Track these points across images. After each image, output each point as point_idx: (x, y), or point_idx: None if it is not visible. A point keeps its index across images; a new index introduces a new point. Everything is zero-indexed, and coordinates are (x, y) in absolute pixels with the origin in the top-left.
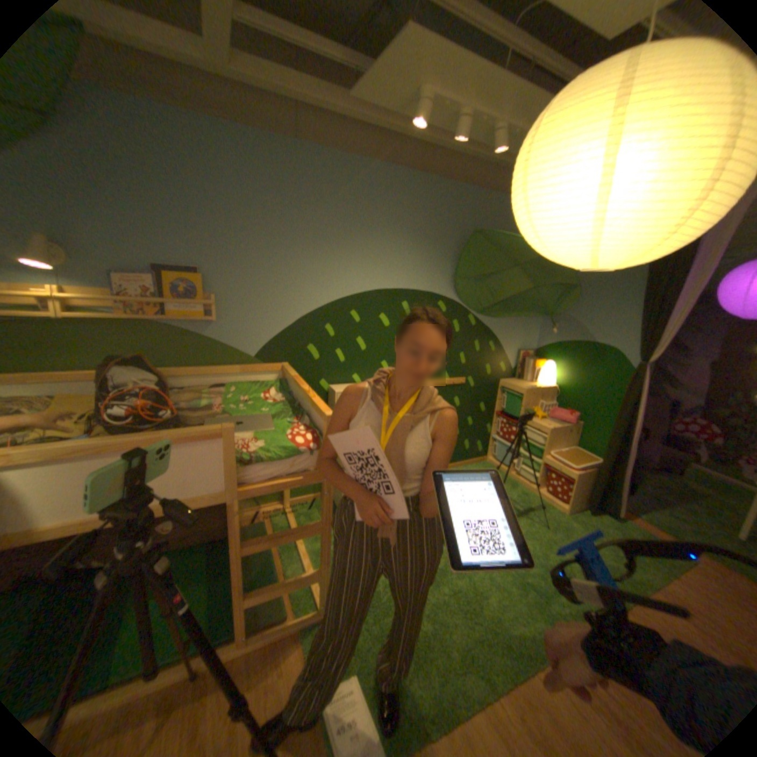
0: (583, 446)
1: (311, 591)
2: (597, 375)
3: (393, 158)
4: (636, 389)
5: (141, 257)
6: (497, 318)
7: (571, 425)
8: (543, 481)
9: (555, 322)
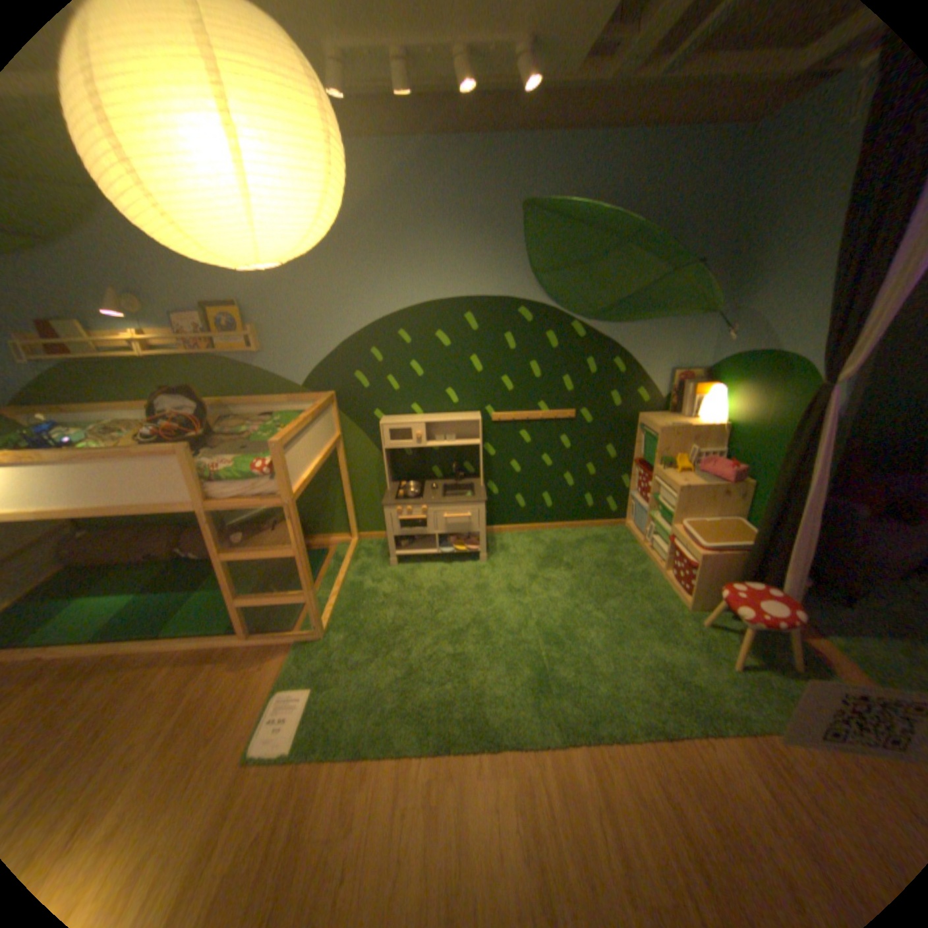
0: (755, 516)
1: (323, 615)
2: (780, 405)
3: (455, 119)
4: (810, 427)
5: (190, 297)
6: (624, 322)
7: (728, 483)
8: (675, 558)
9: (735, 319)
